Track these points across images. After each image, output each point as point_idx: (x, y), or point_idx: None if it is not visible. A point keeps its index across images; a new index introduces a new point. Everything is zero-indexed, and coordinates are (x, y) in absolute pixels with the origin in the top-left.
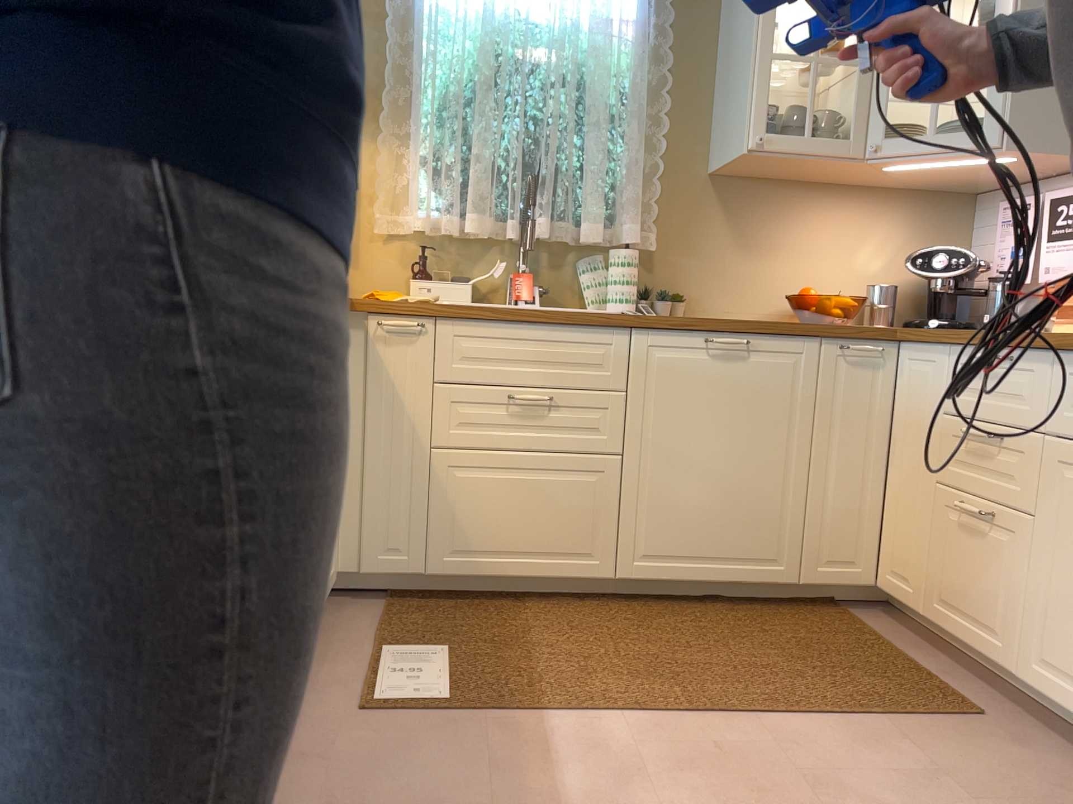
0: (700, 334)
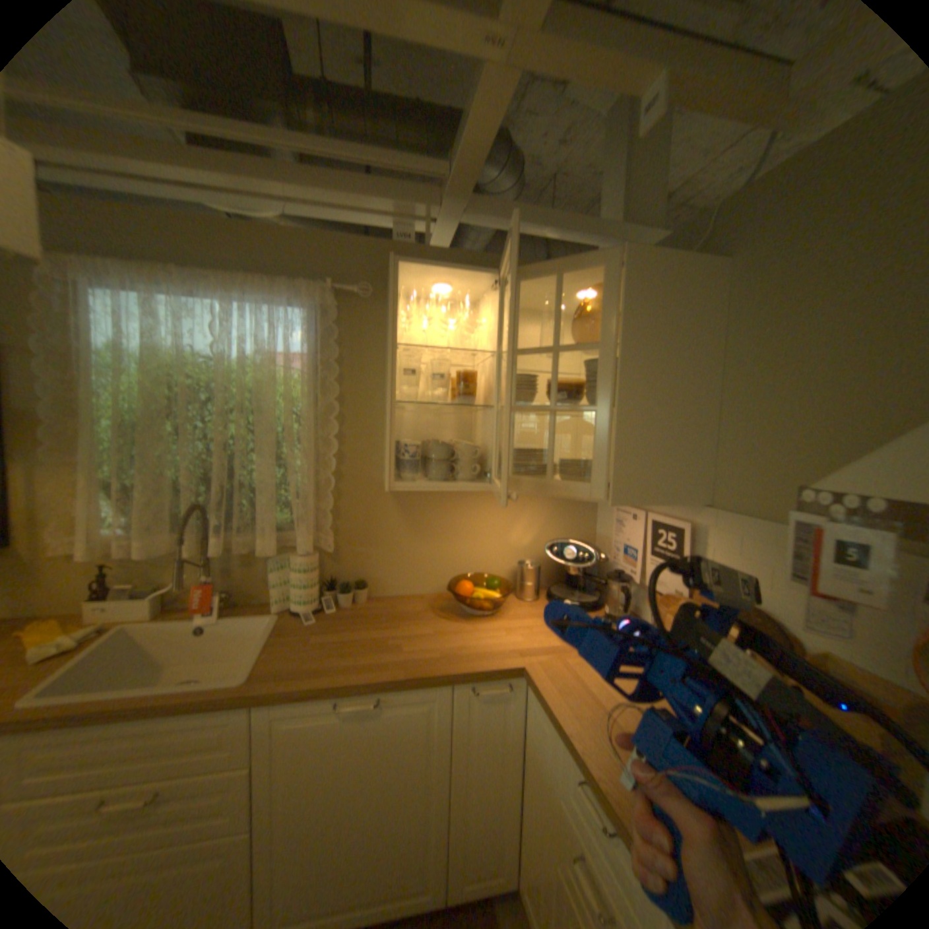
0: (327, 703)
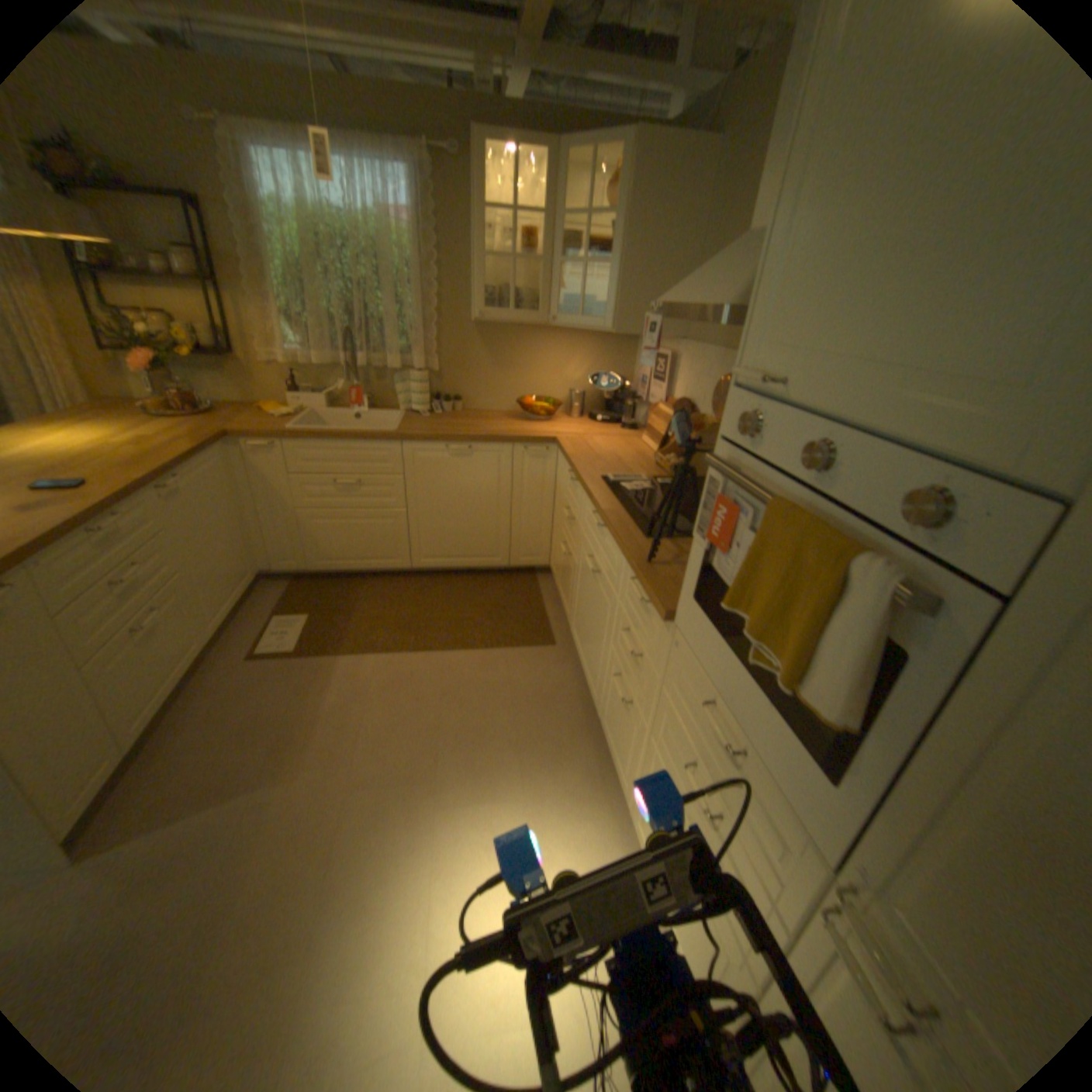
0: (441, 446)
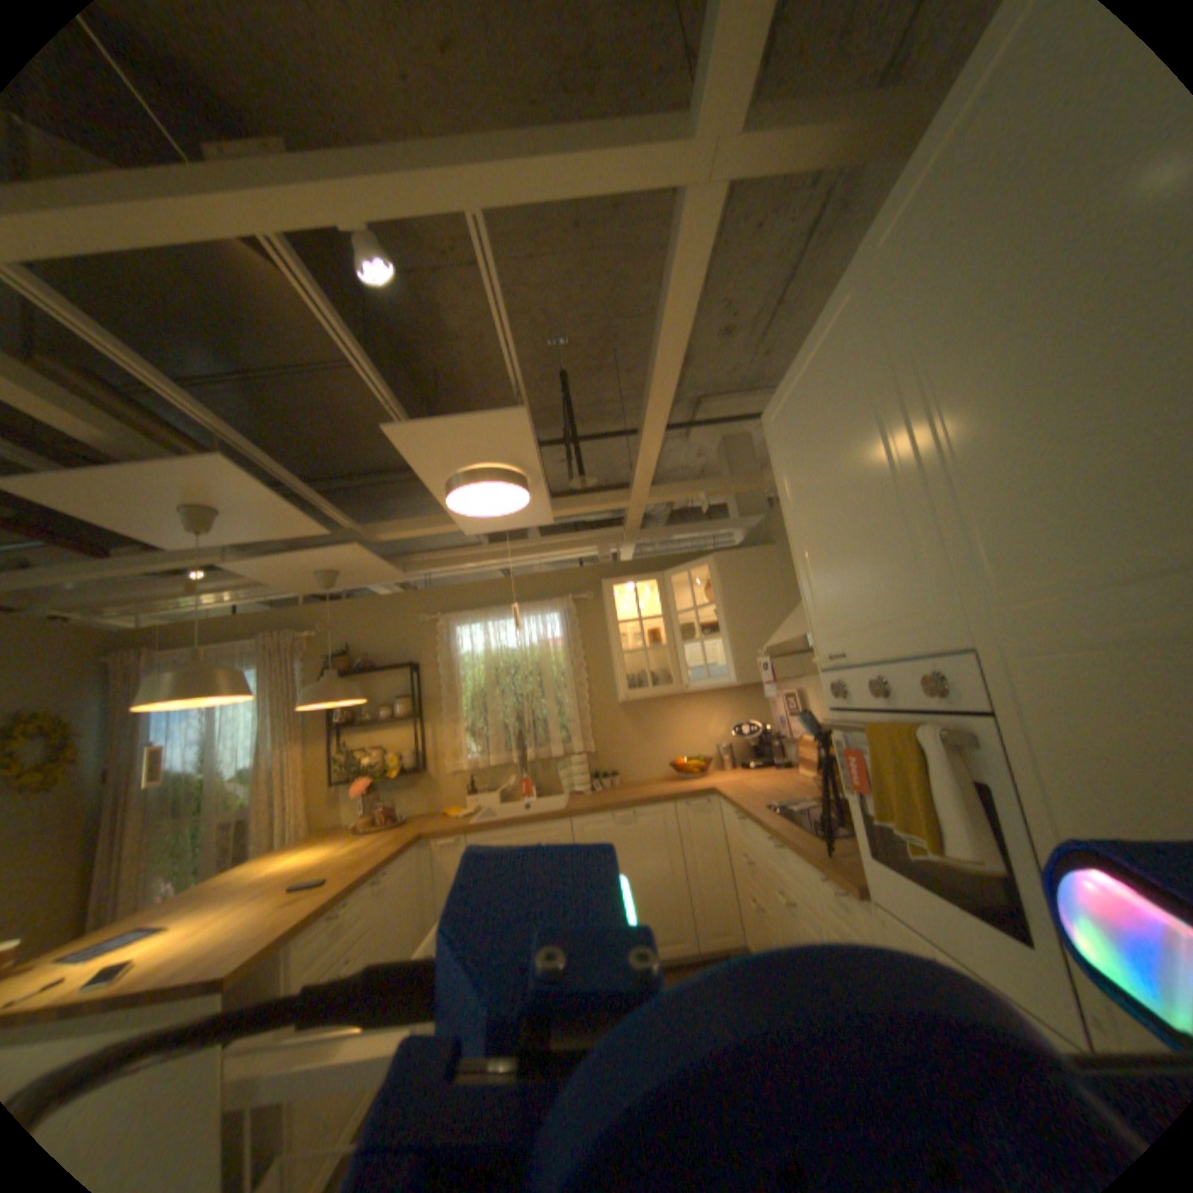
0: (607, 814)
